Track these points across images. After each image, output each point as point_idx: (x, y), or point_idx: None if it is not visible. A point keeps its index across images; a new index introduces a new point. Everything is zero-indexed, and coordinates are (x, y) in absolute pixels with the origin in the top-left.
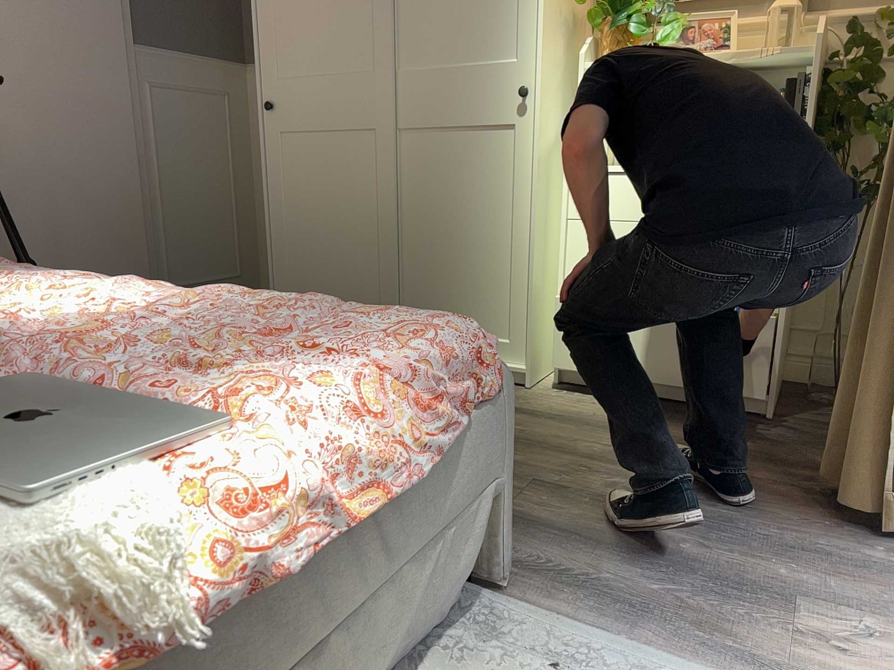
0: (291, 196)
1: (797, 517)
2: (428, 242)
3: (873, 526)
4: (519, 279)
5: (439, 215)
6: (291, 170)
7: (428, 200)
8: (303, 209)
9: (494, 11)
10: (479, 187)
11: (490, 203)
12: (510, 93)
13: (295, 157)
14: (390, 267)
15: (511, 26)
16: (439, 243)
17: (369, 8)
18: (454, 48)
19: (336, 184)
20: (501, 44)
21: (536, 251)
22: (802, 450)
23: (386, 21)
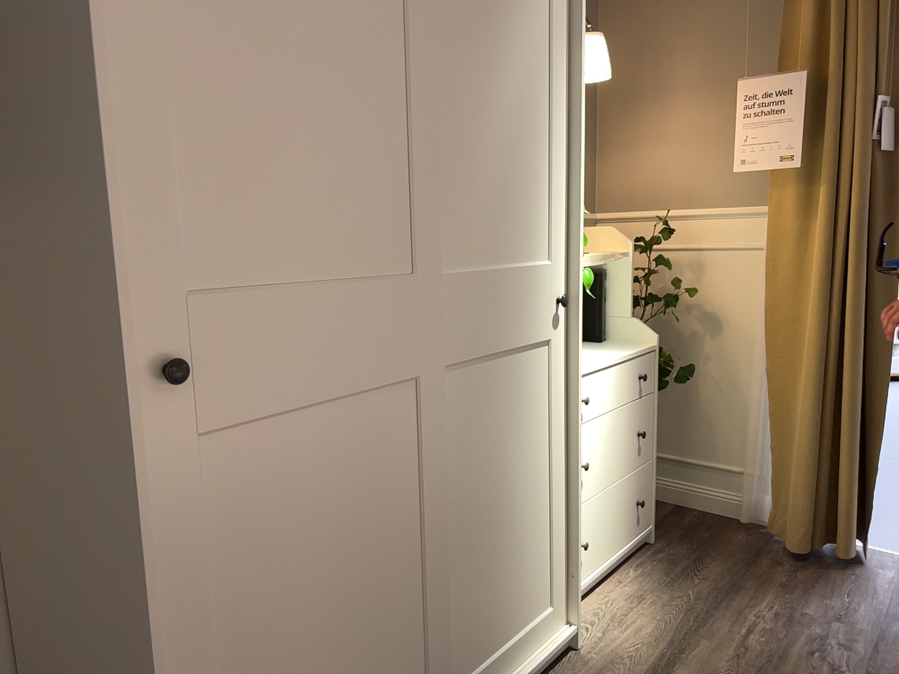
0: (221, 588)
1: (840, 584)
2: (470, 536)
3: (835, 563)
4: (556, 525)
5: (482, 486)
6: (217, 522)
7: (469, 470)
8: (258, 604)
9: (530, 195)
10: (521, 427)
11: (530, 443)
12: (546, 300)
13: (232, 483)
14: (439, 612)
15: (544, 217)
16: (483, 529)
17: (400, 154)
18: (495, 239)
19: (338, 507)
20: (536, 238)
21: (579, 483)
22: (710, 550)
23: (430, 185)
